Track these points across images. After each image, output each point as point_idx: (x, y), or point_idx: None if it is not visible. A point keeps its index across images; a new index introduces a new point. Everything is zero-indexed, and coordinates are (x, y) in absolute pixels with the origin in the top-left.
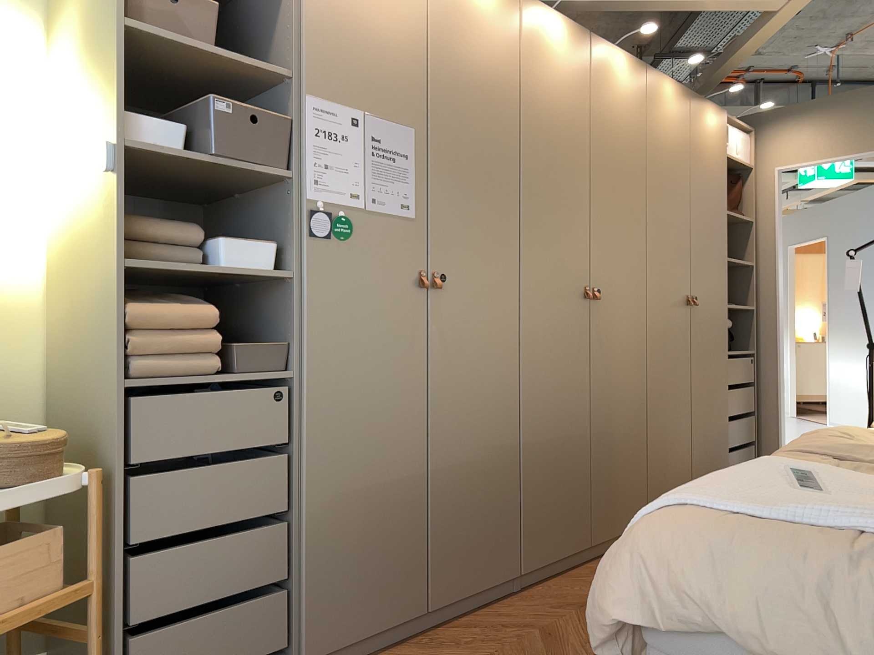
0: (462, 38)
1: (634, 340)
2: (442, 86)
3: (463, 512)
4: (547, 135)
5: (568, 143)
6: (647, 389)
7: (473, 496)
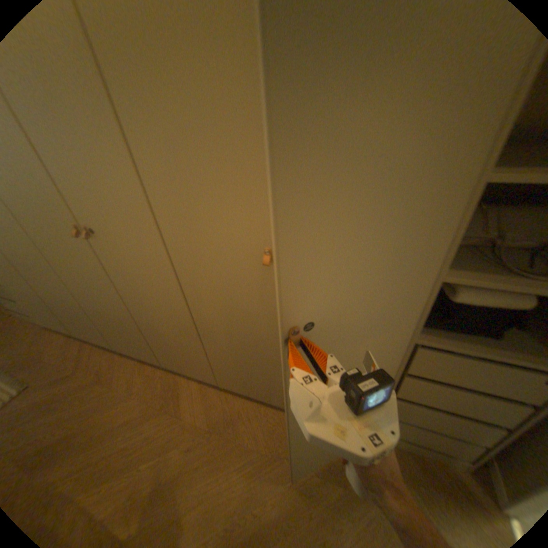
0: None
1: (156, 281)
2: None
3: (64, 317)
4: None
5: None
6: (191, 322)
7: (65, 314)
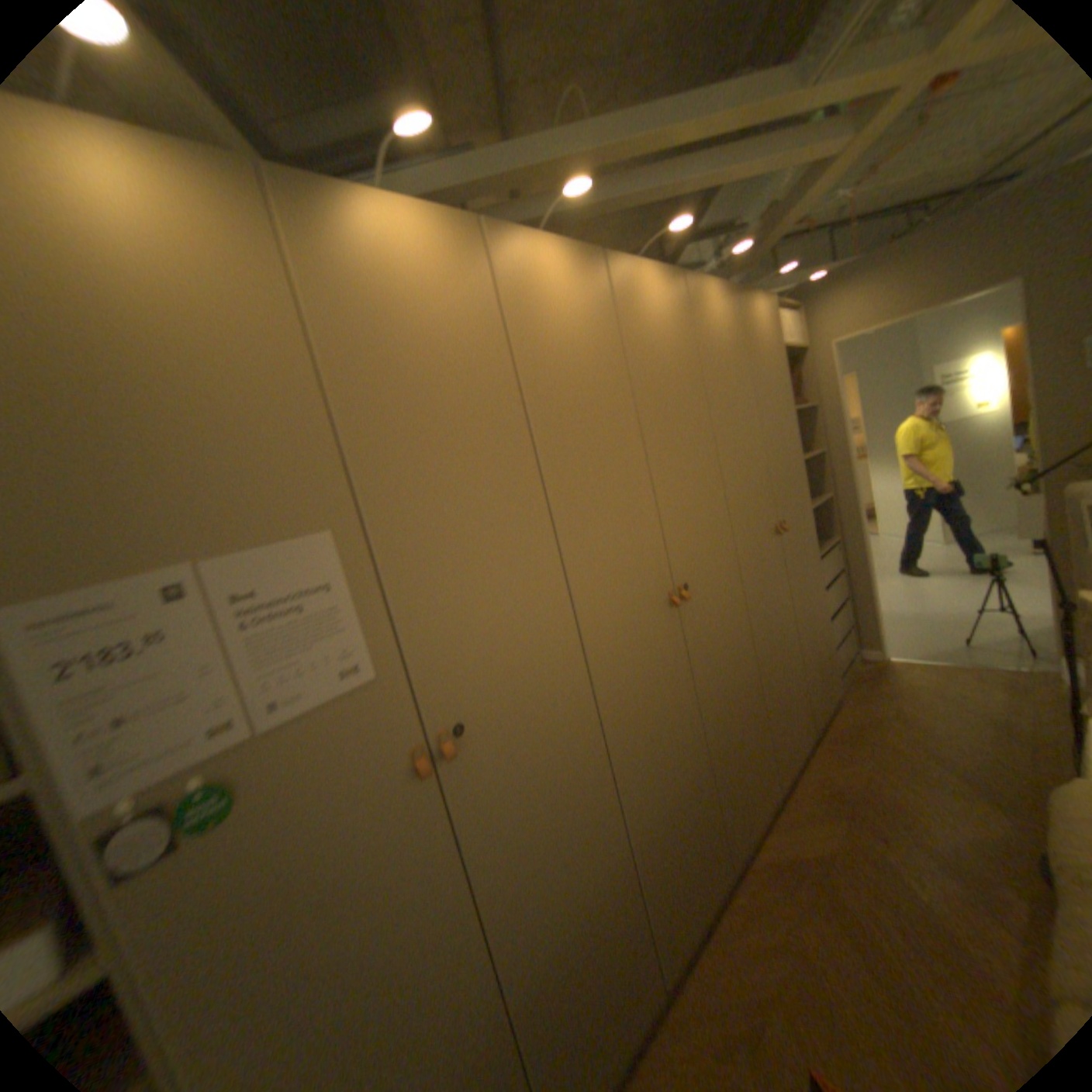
0: (391, 331)
1: (733, 617)
2: (372, 430)
3: (573, 1005)
4: (574, 427)
5: (606, 422)
6: (756, 660)
7: (582, 972)
